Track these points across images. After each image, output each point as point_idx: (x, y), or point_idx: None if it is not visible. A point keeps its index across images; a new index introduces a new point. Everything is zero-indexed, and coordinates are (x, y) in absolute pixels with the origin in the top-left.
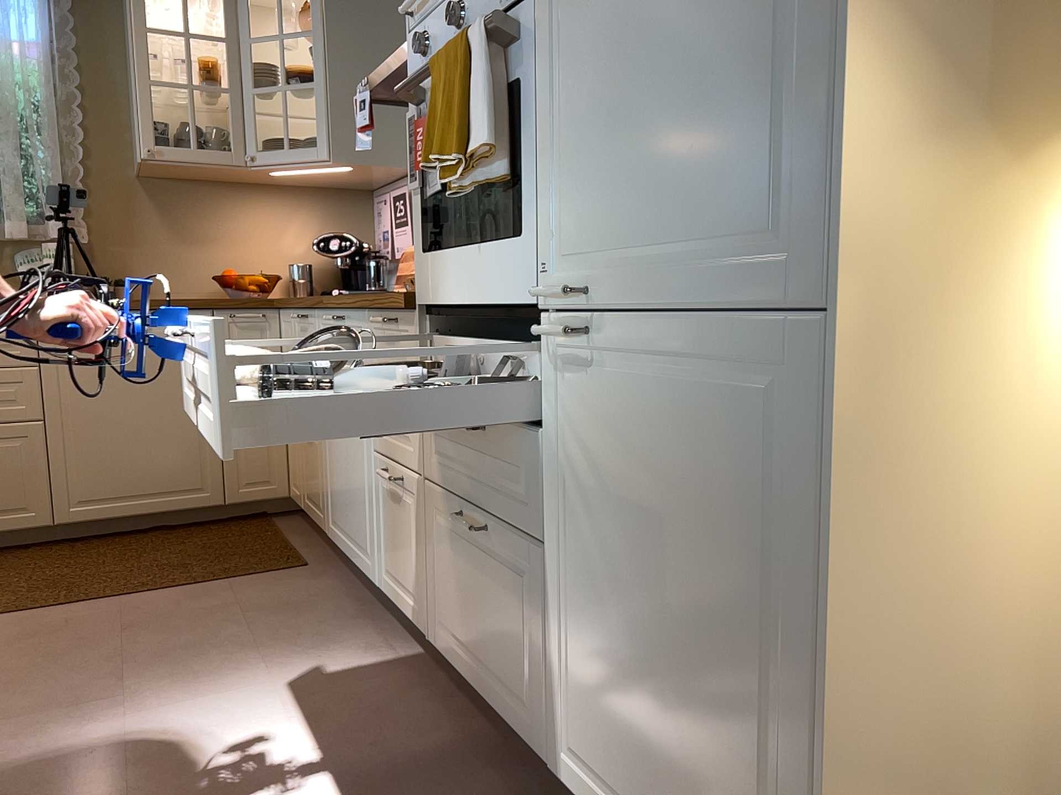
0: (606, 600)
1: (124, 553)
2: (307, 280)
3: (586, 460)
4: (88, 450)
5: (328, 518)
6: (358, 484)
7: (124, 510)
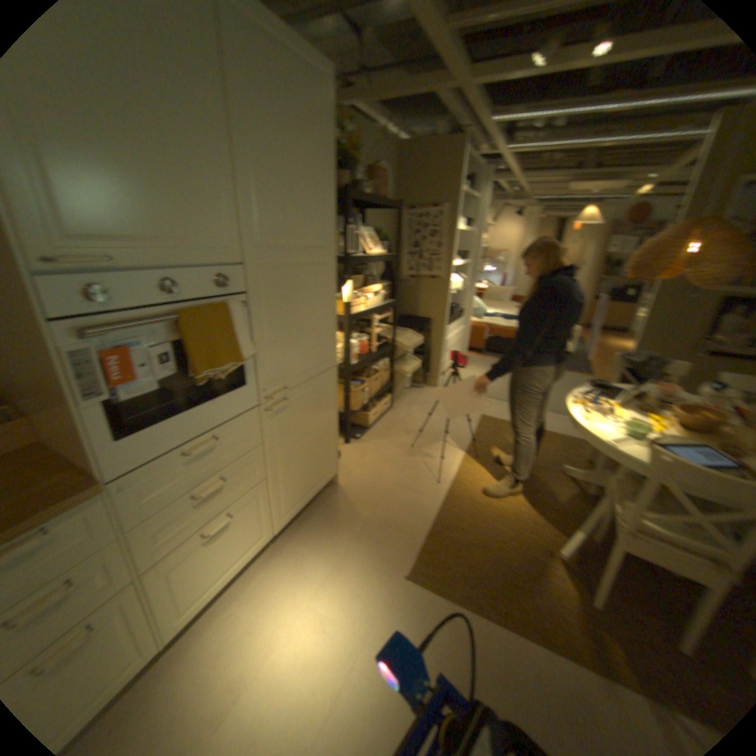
0: (289, 463)
1: None
2: None
3: (280, 435)
4: None
5: None
6: None
7: None
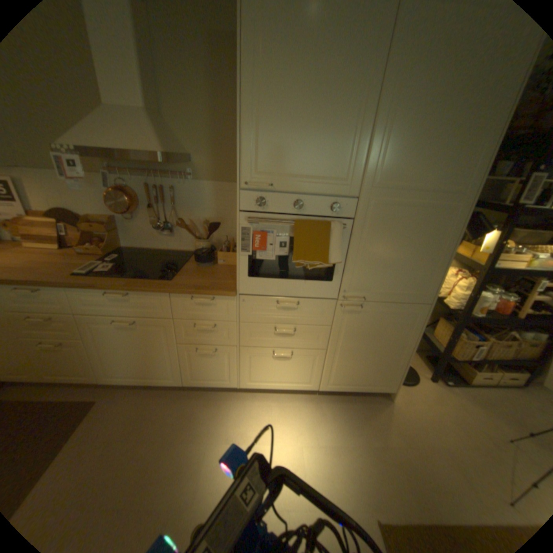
0: (351, 353)
1: None
2: None
3: (349, 330)
4: None
5: (100, 377)
6: (154, 358)
7: None
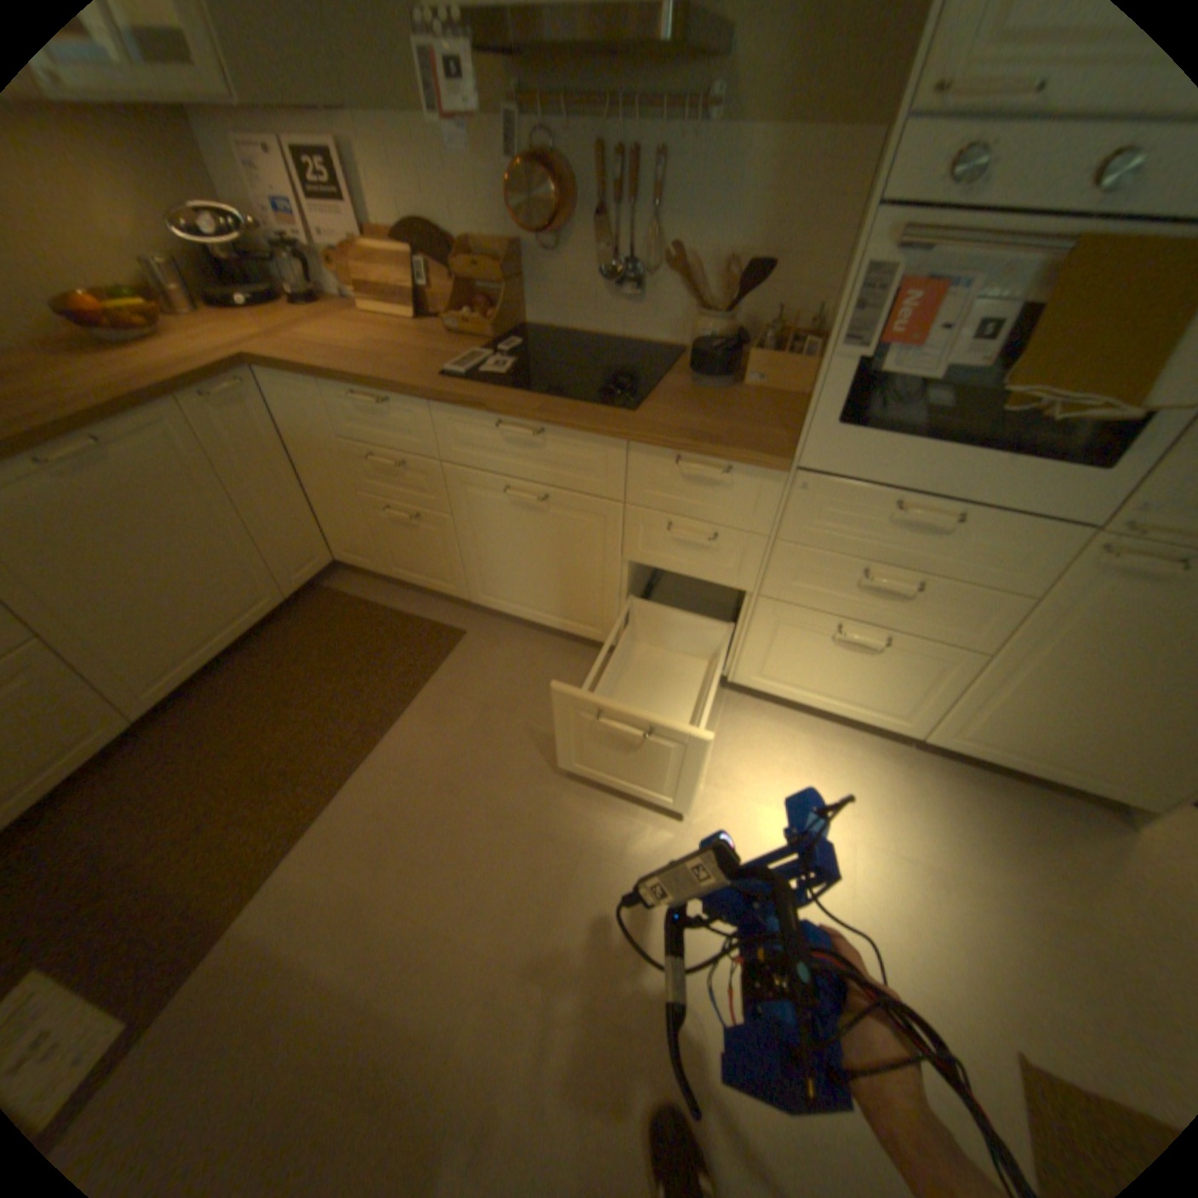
0: (1066, 683)
1: (251, 704)
2: (185, 289)
3: (1096, 622)
4: (120, 634)
5: (474, 590)
6: (573, 578)
7: (198, 663)
